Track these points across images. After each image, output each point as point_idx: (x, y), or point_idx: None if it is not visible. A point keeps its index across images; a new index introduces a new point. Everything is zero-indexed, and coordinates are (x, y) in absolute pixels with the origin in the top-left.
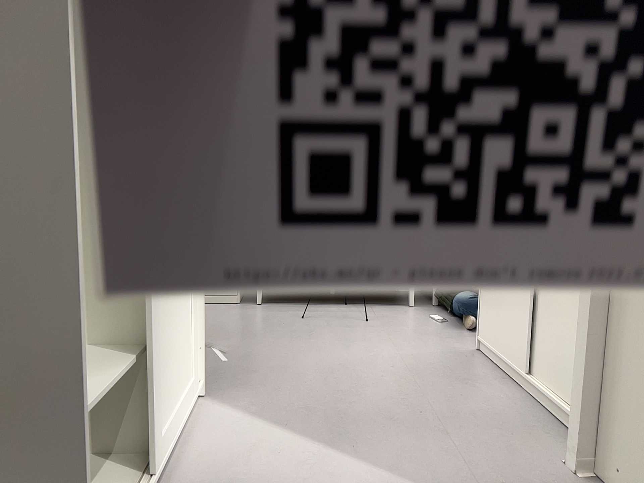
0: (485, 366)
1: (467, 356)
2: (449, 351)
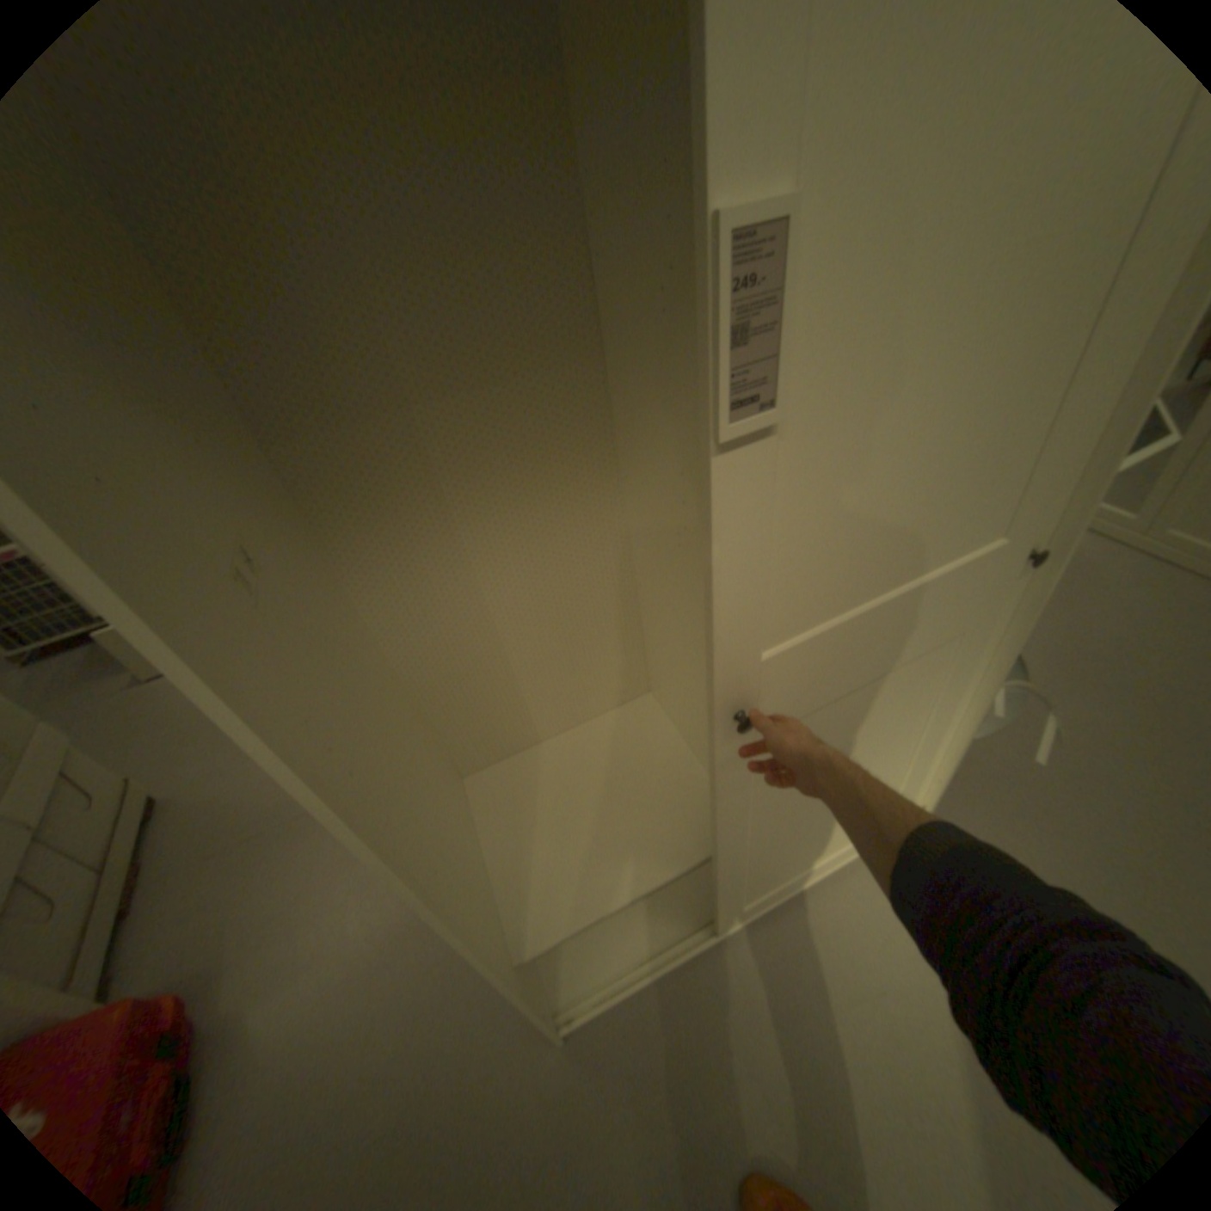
0: None
1: None
2: None
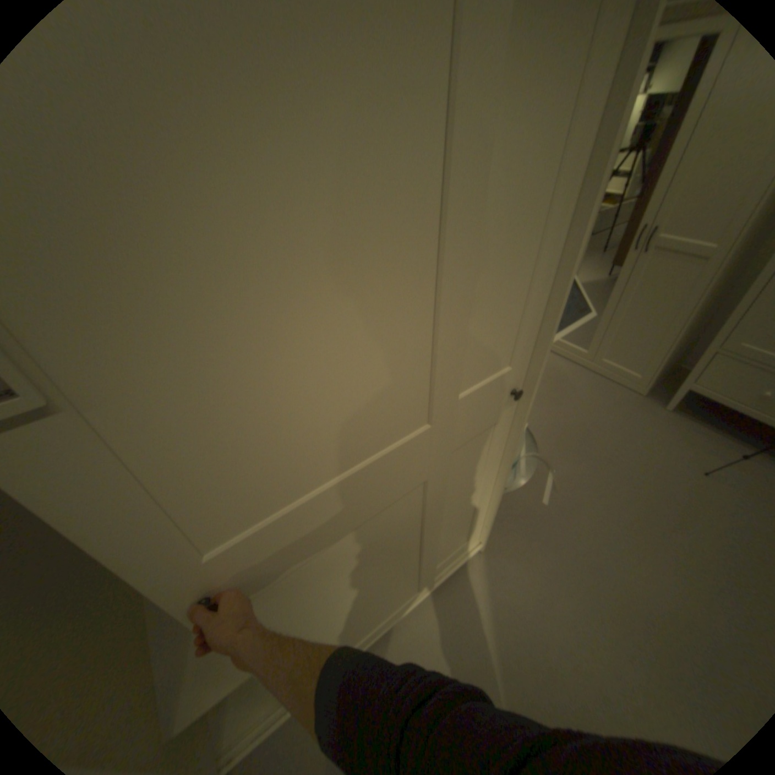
0: None
1: None
2: None
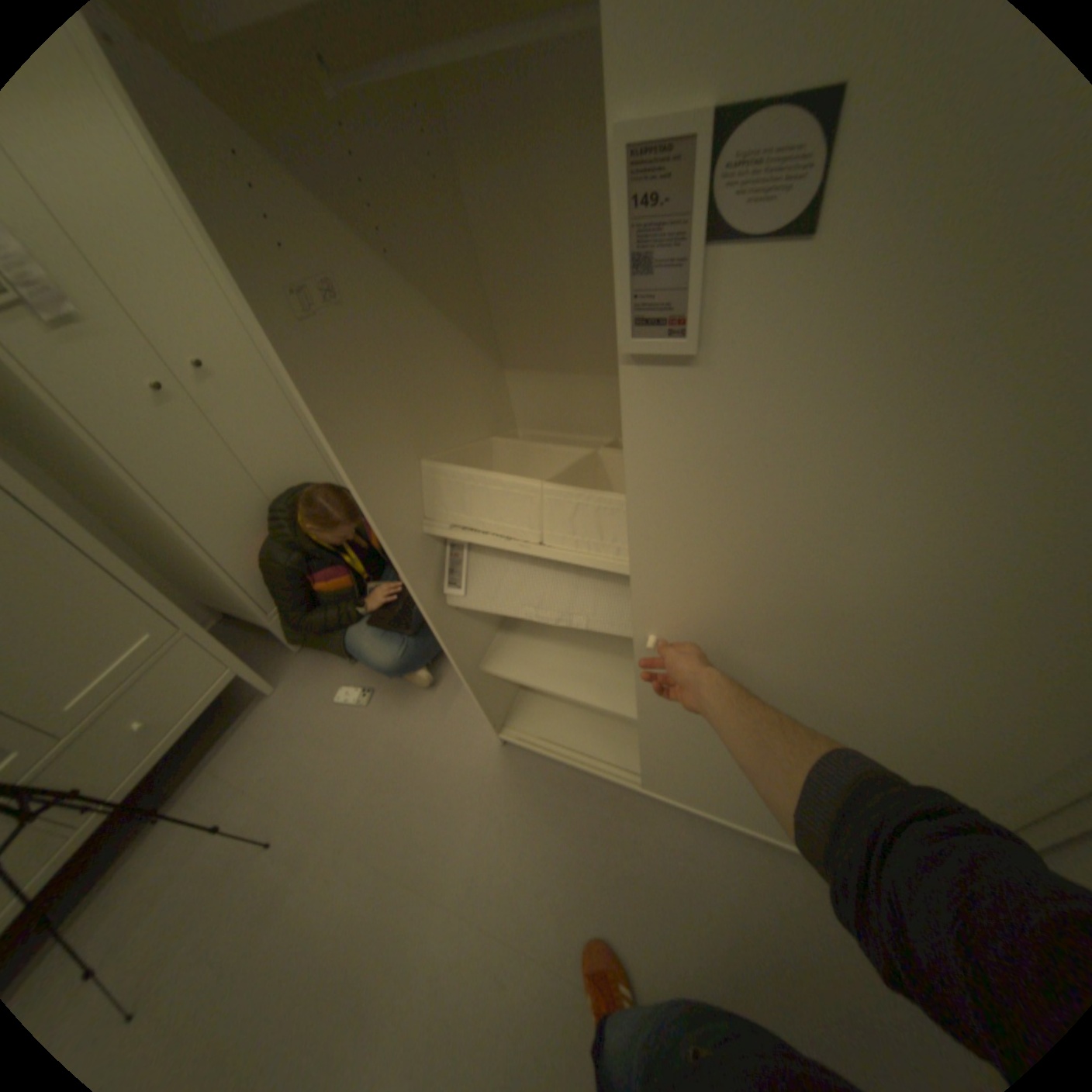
0: (549, 783)
1: (506, 783)
2: (473, 795)
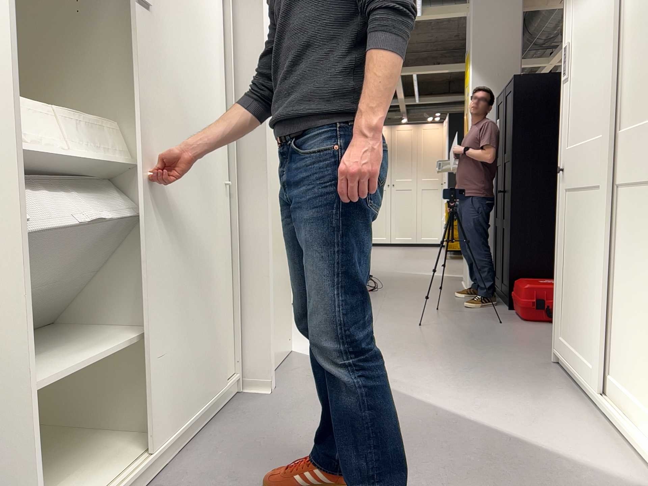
0: None
1: None
2: None
